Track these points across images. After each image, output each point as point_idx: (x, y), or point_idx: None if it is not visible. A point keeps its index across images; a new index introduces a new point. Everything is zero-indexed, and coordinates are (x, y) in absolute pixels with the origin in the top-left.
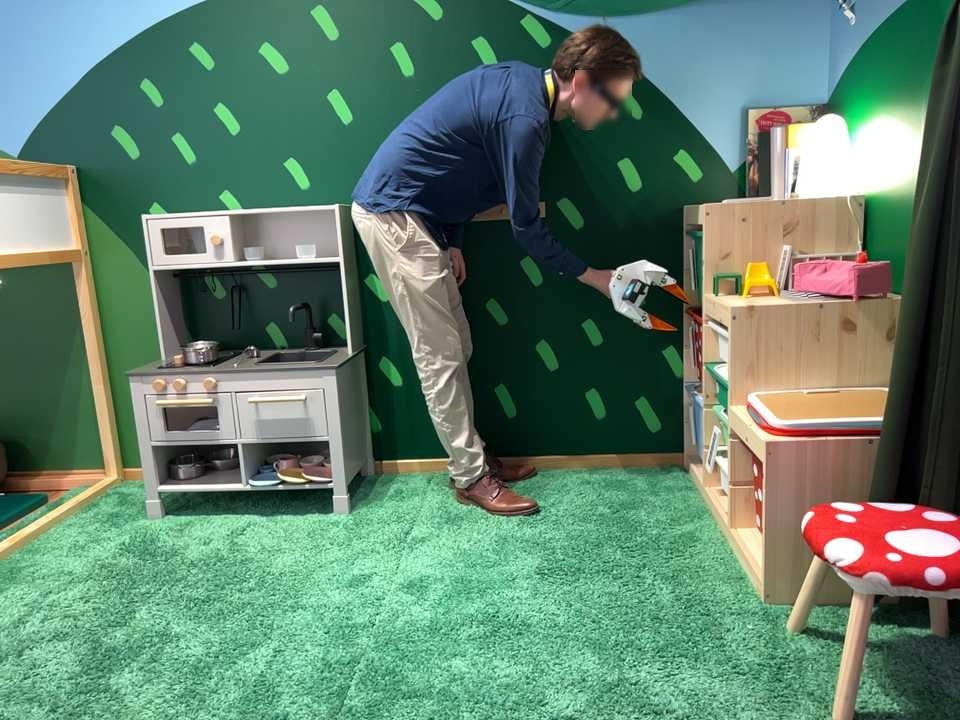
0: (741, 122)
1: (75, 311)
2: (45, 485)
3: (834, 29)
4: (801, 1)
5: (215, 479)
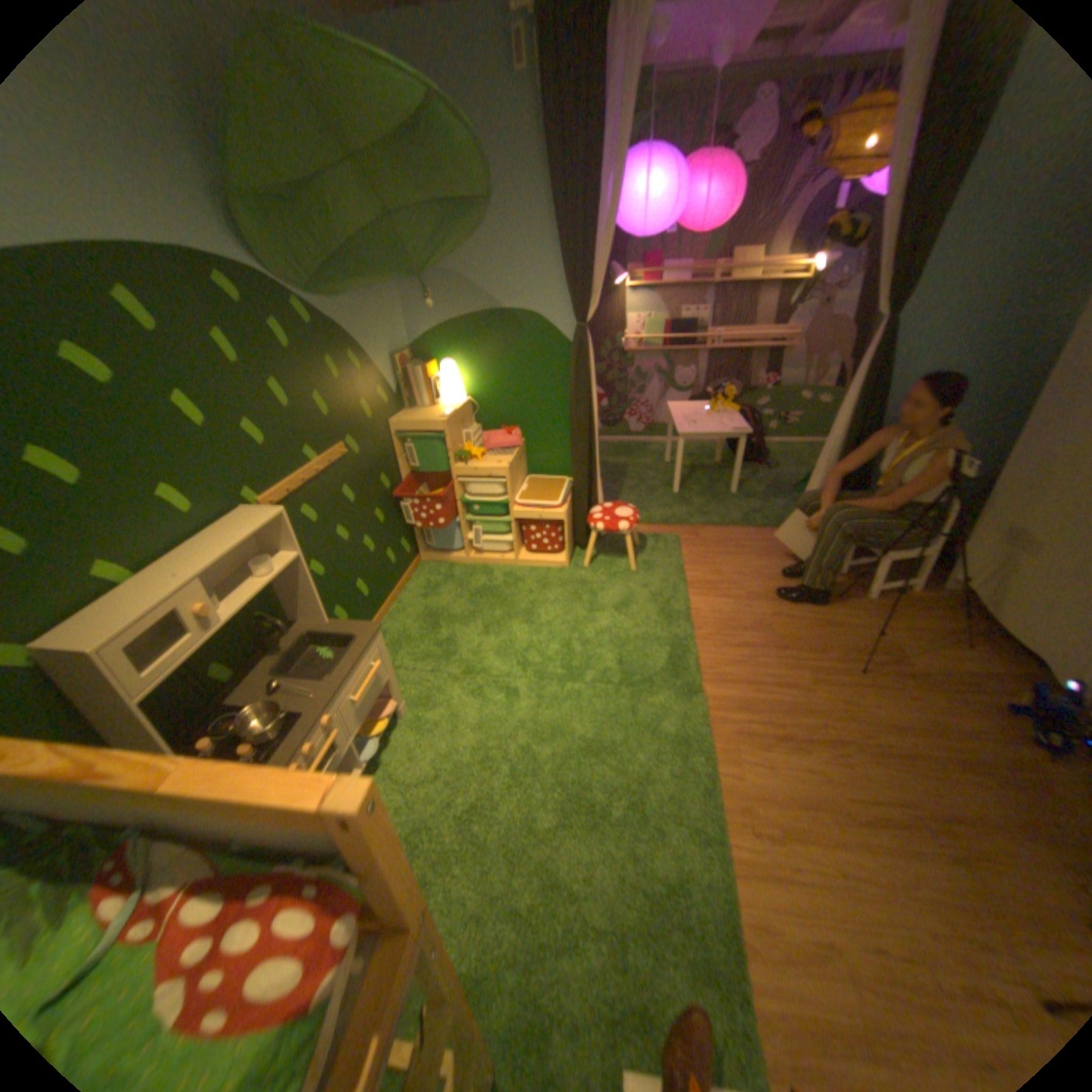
0: (390, 364)
1: None
2: None
3: (408, 306)
4: (390, 287)
5: None
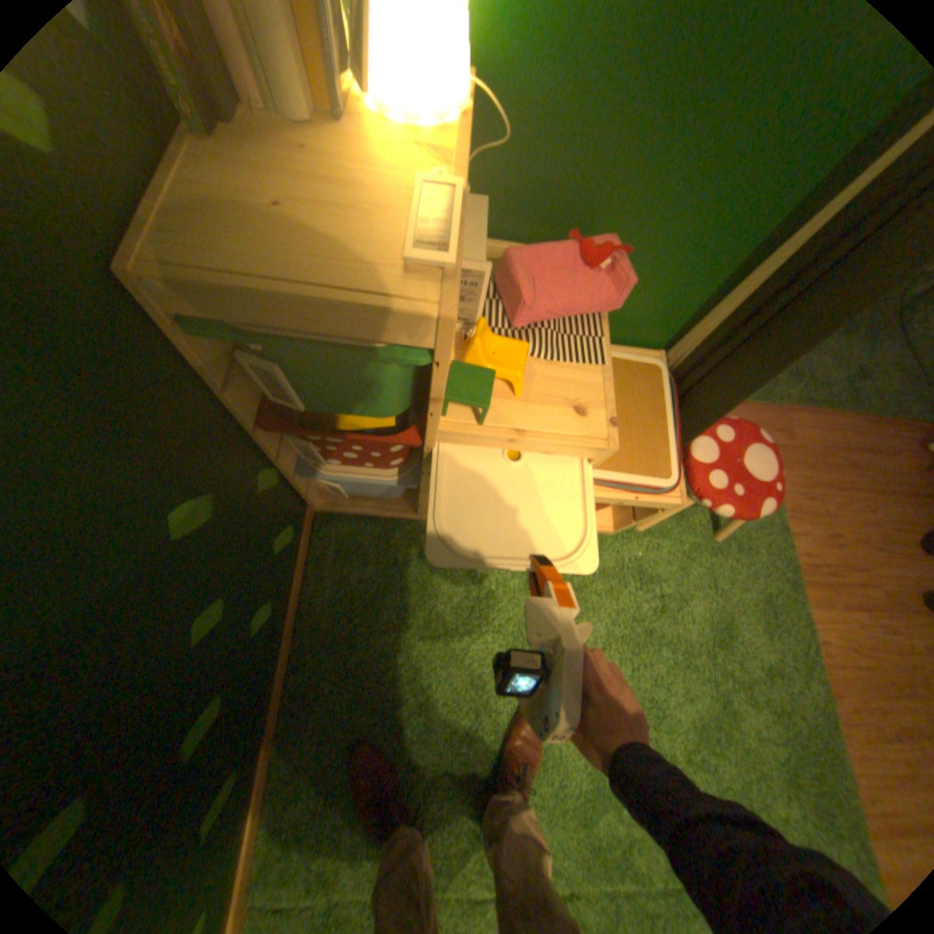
0: None
1: None
2: None
3: None
4: None
5: None
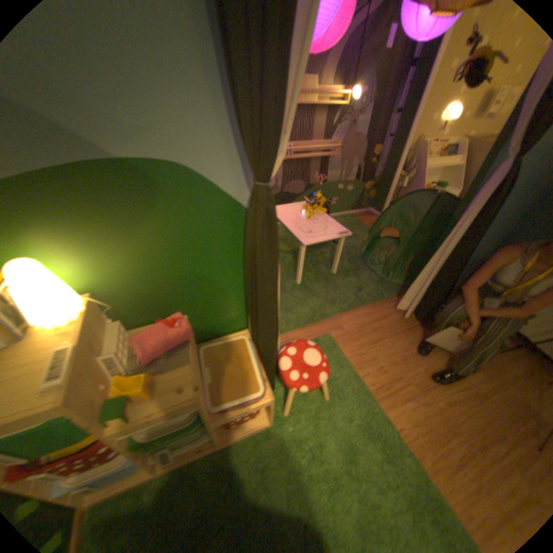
0: None
1: None
2: None
3: None
4: None
5: None
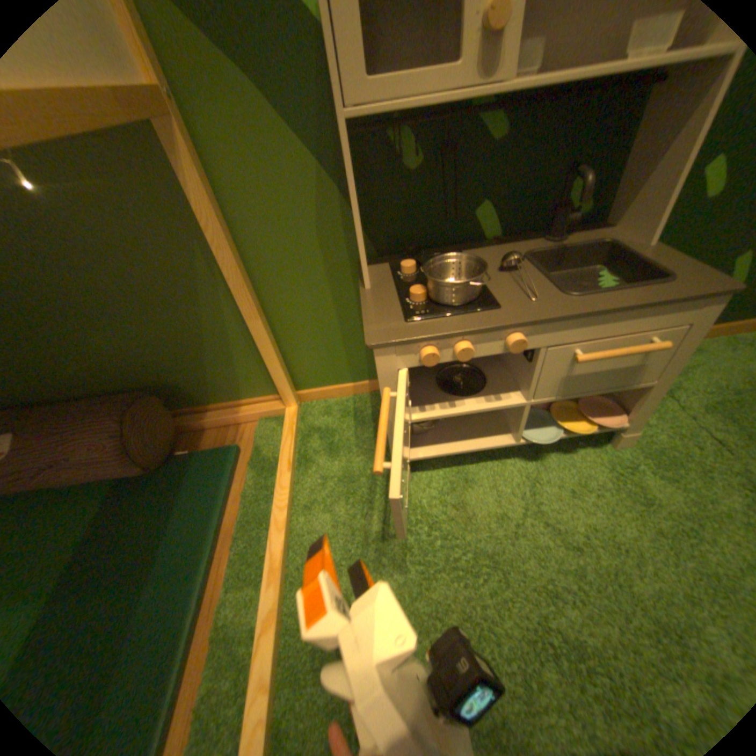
0: None
1: (184, 219)
2: (221, 423)
3: None
4: None
5: (459, 425)
